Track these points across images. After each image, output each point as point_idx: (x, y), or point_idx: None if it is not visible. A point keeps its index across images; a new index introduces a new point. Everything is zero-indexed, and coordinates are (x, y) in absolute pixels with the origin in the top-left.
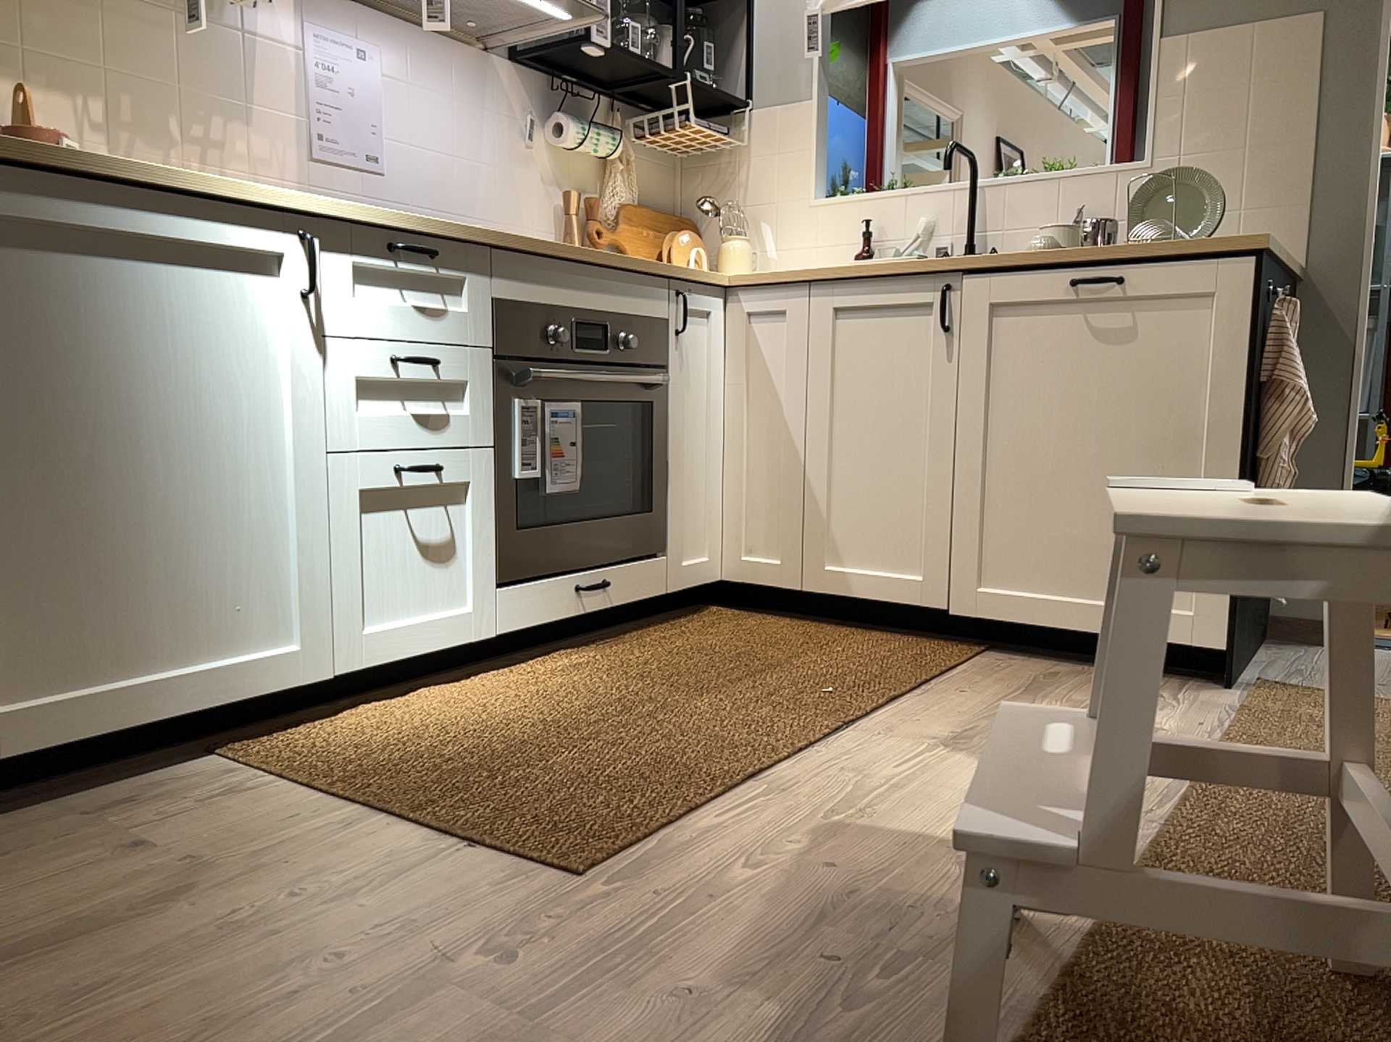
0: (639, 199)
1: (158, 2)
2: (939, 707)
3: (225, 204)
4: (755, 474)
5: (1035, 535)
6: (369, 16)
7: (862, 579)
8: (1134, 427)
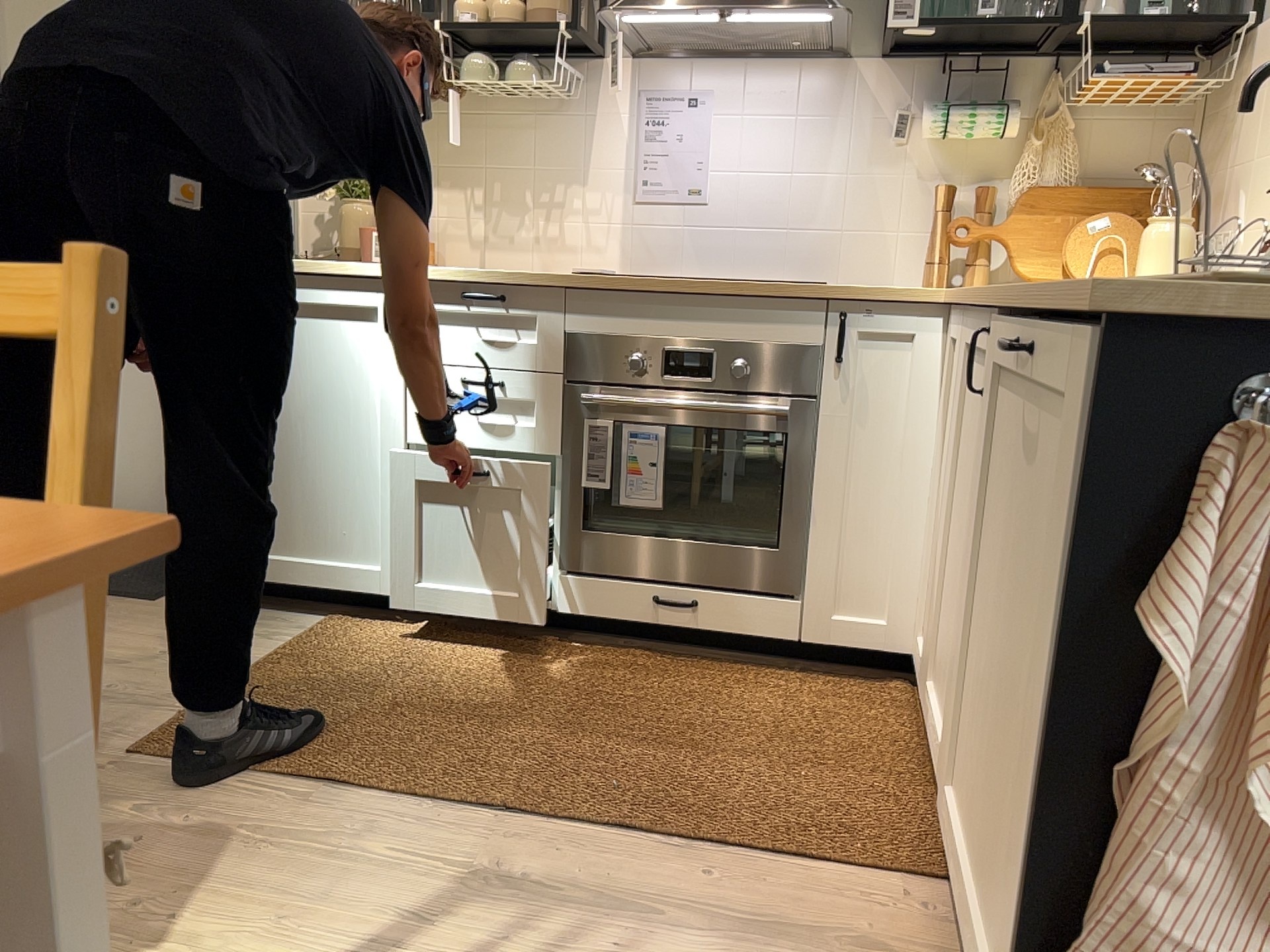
0: (1091, 178)
1: (520, 112)
2: (601, 858)
3: (338, 280)
4: (933, 543)
5: (974, 748)
6: (718, 63)
7: (930, 714)
8: (1021, 631)
